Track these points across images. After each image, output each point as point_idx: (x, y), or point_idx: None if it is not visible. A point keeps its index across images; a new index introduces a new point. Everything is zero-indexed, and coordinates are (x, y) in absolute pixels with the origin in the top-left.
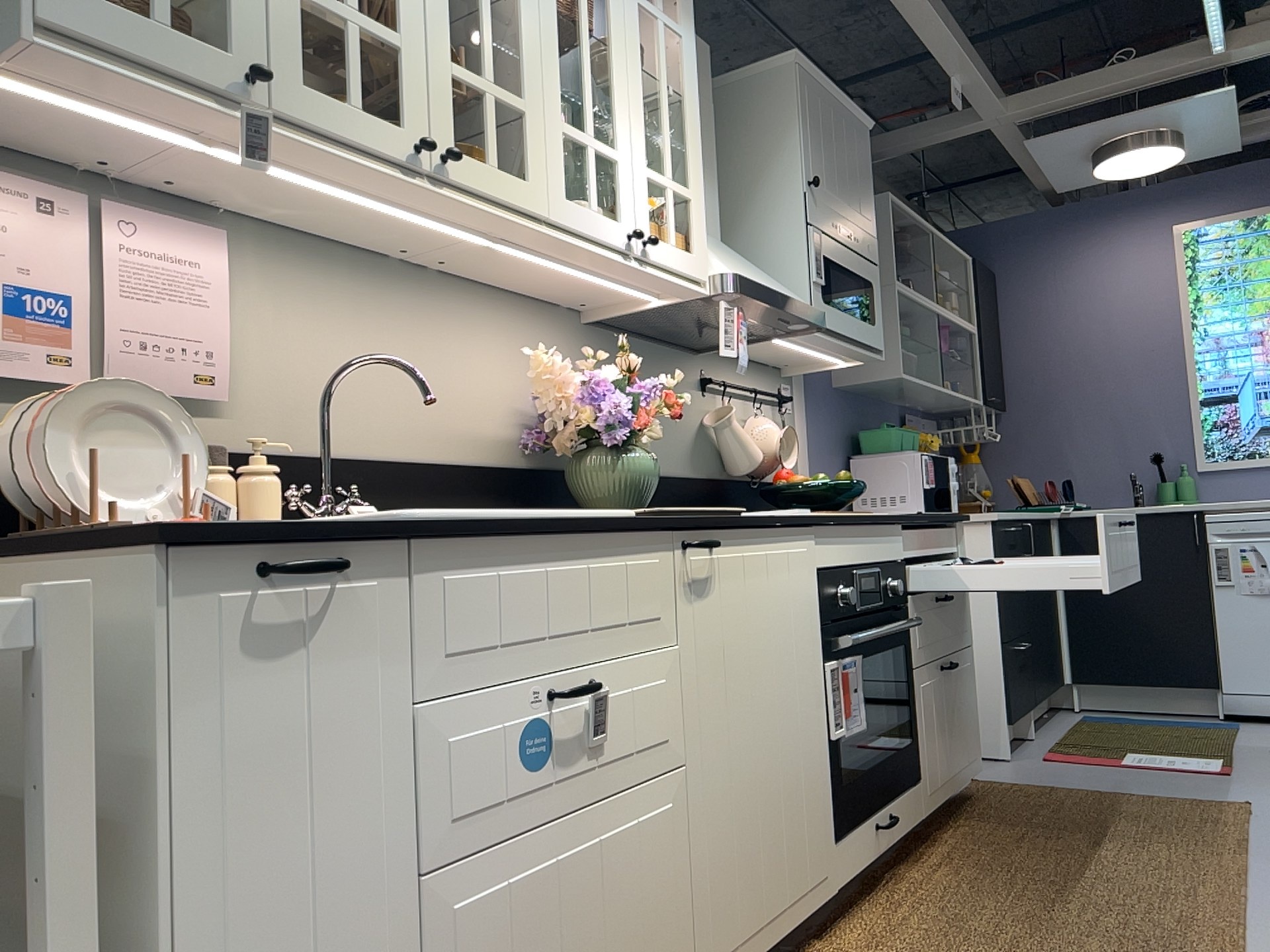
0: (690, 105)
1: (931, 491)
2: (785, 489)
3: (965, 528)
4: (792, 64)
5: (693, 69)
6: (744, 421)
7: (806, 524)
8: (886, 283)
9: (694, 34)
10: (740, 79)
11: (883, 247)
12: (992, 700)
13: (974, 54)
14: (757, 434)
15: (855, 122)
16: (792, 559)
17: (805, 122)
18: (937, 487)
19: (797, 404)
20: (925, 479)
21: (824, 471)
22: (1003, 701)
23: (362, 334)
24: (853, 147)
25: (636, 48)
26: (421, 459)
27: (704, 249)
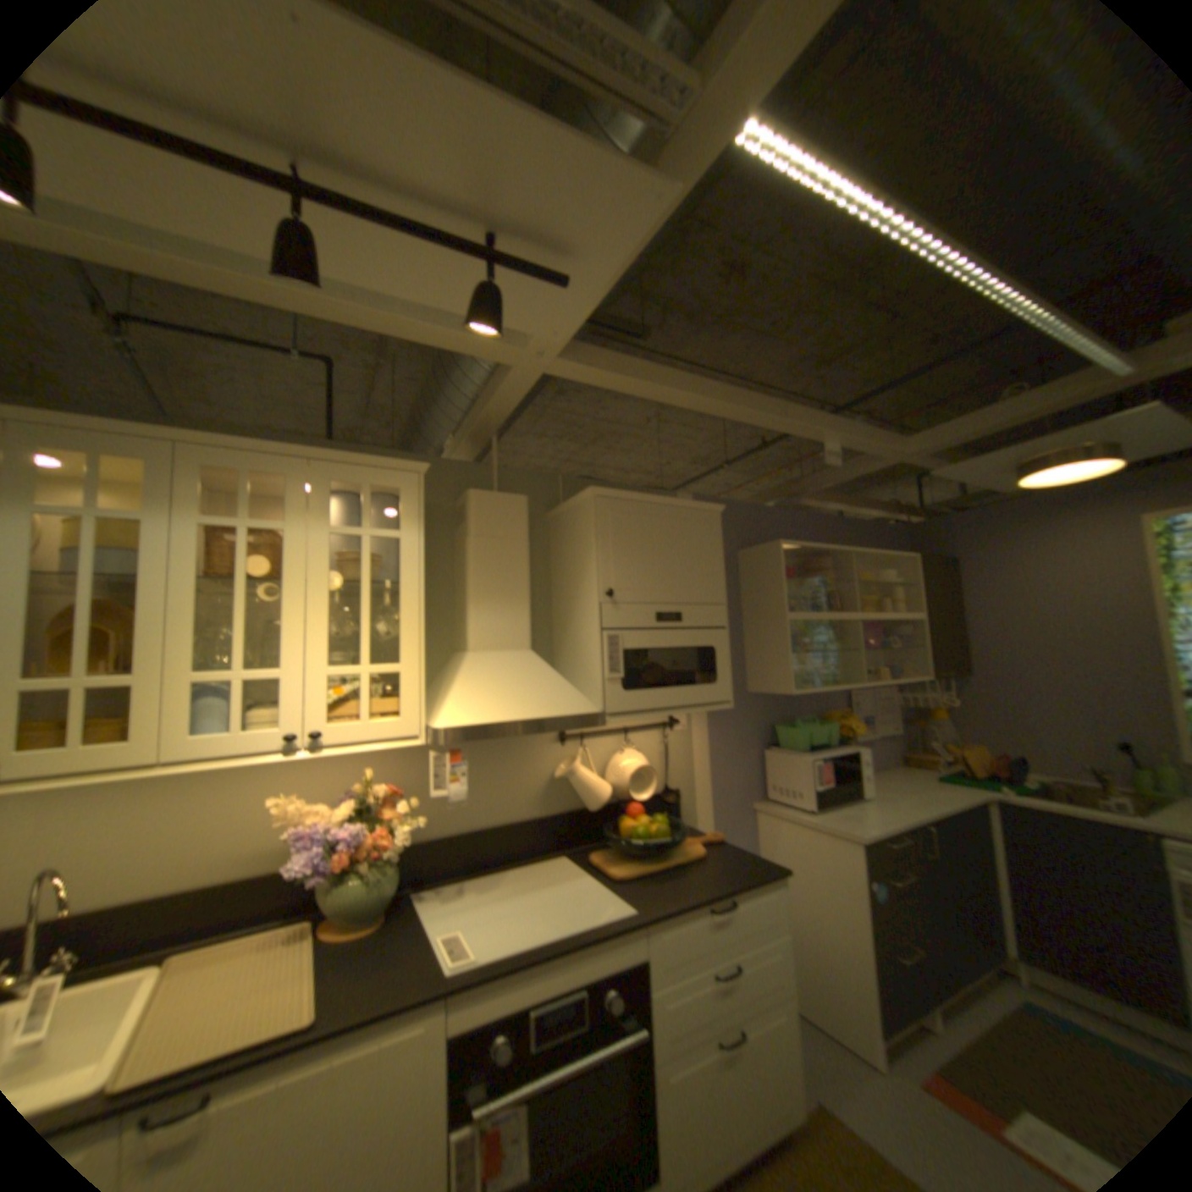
0: (407, 593)
1: (824, 793)
2: (613, 834)
3: (787, 884)
4: (593, 497)
5: (415, 560)
6: (612, 757)
7: (419, 1011)
8: (780, 614)
9: (424, 529)
10: (570, 507)
11: (777, 584)
12: (868, 1013)
13: (842, 419)
14: (615, 771)
15: (692, 514)
16: (386, 1055)
17: (604, 543)
18: (835, 787)
19: (691, 722)
20: (818, 783)
21: (727, 769)
22: (877, 1018)
23: (135, 811)
24: (687, 537)
25: (323, 573)
26: (193, 889)
27: (416, 711)
